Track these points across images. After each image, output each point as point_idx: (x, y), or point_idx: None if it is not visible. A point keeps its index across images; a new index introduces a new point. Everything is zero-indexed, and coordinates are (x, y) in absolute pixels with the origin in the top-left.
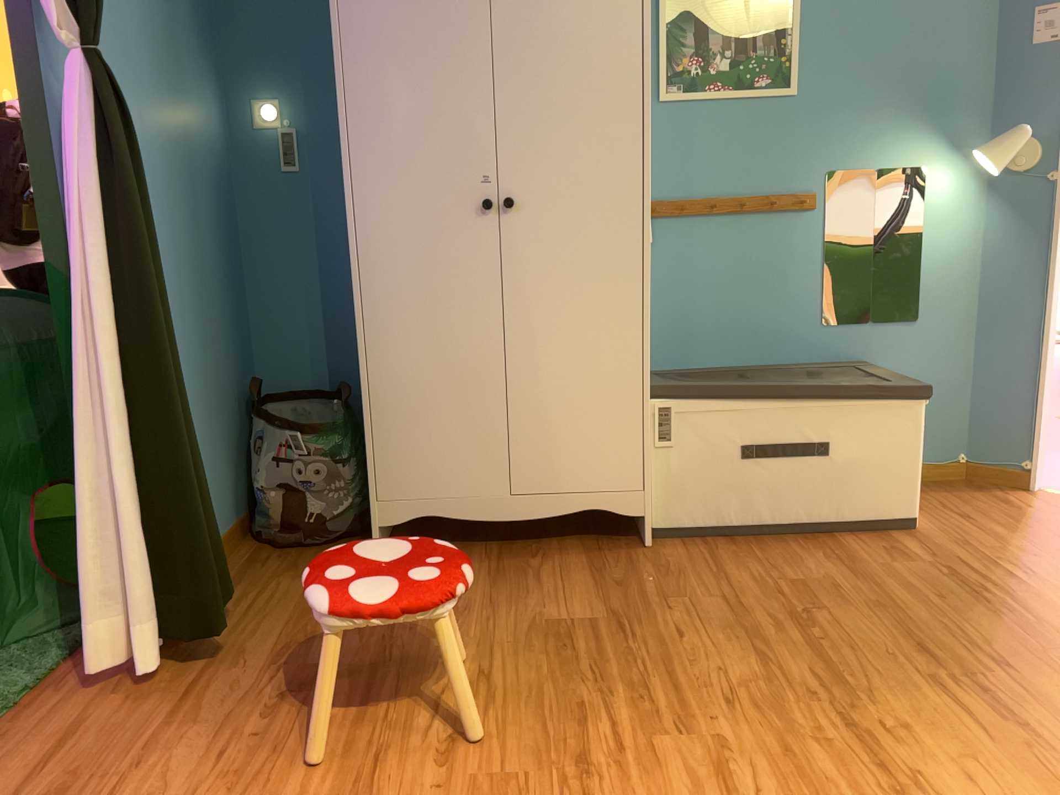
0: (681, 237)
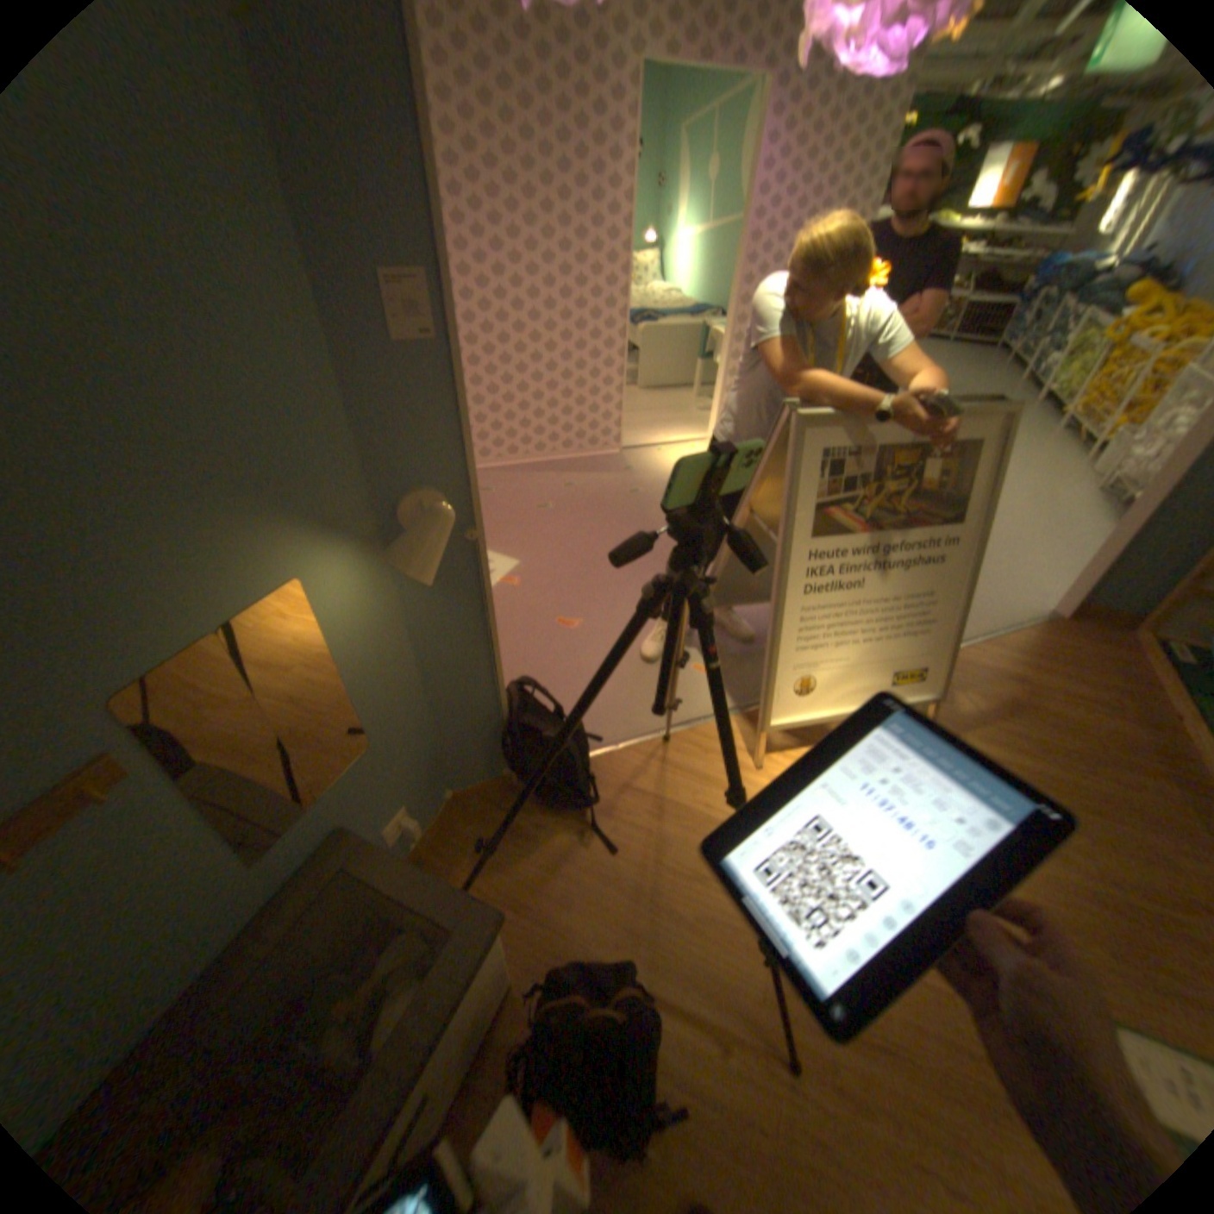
0: None
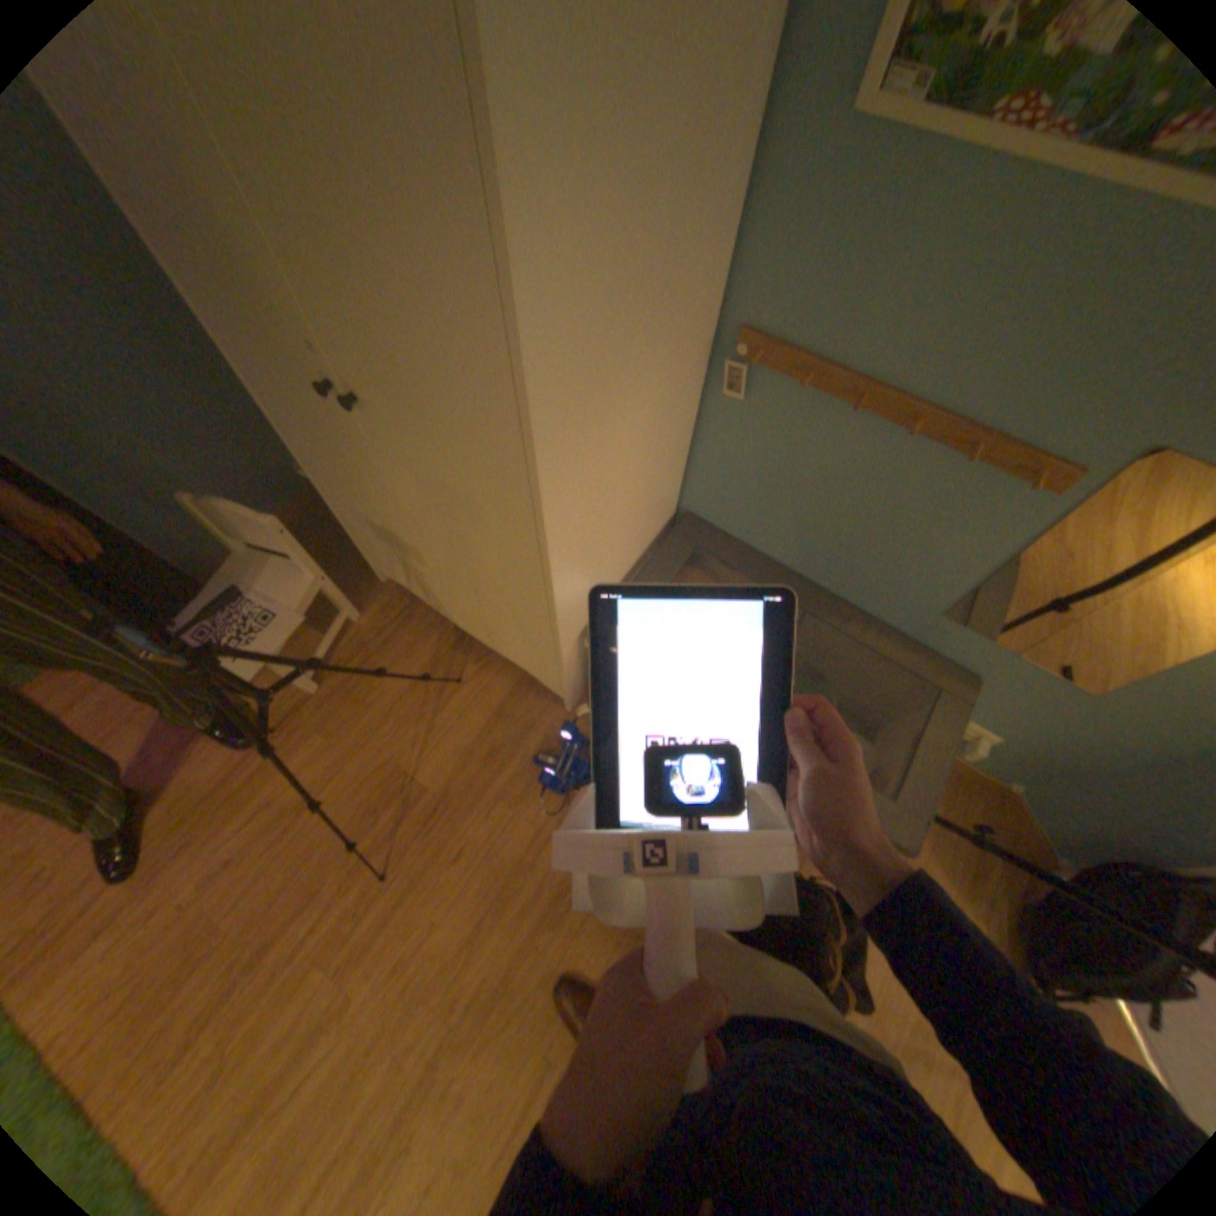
0: (796, 415)
